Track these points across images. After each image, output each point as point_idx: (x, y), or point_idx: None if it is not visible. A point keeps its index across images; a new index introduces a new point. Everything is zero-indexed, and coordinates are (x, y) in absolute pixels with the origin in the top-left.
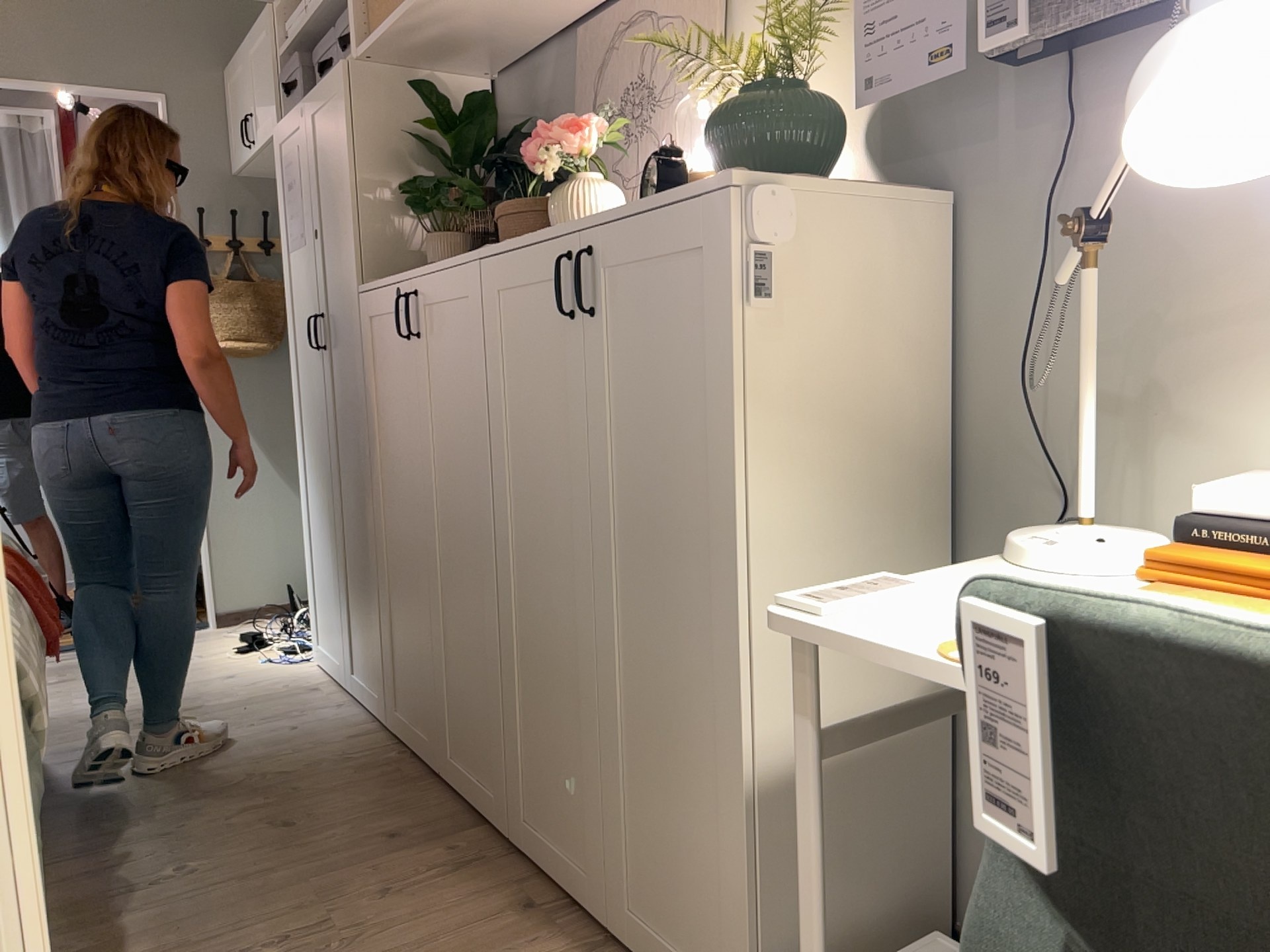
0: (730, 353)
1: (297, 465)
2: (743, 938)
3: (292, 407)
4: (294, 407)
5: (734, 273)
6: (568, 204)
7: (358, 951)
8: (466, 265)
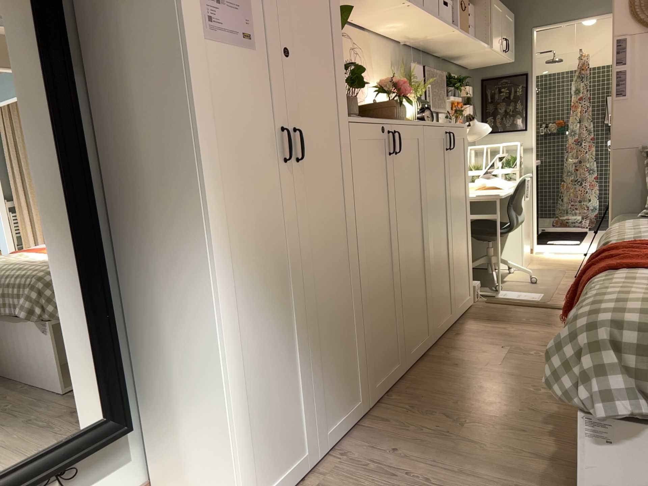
0: (467, 158)
1: (216, 311)
2: (472, 276)
3: (207, 237)
4: (212, 235)
5: (467, 143)
6: (406, 110)
7: (508, 345)
8: (419, 126)
